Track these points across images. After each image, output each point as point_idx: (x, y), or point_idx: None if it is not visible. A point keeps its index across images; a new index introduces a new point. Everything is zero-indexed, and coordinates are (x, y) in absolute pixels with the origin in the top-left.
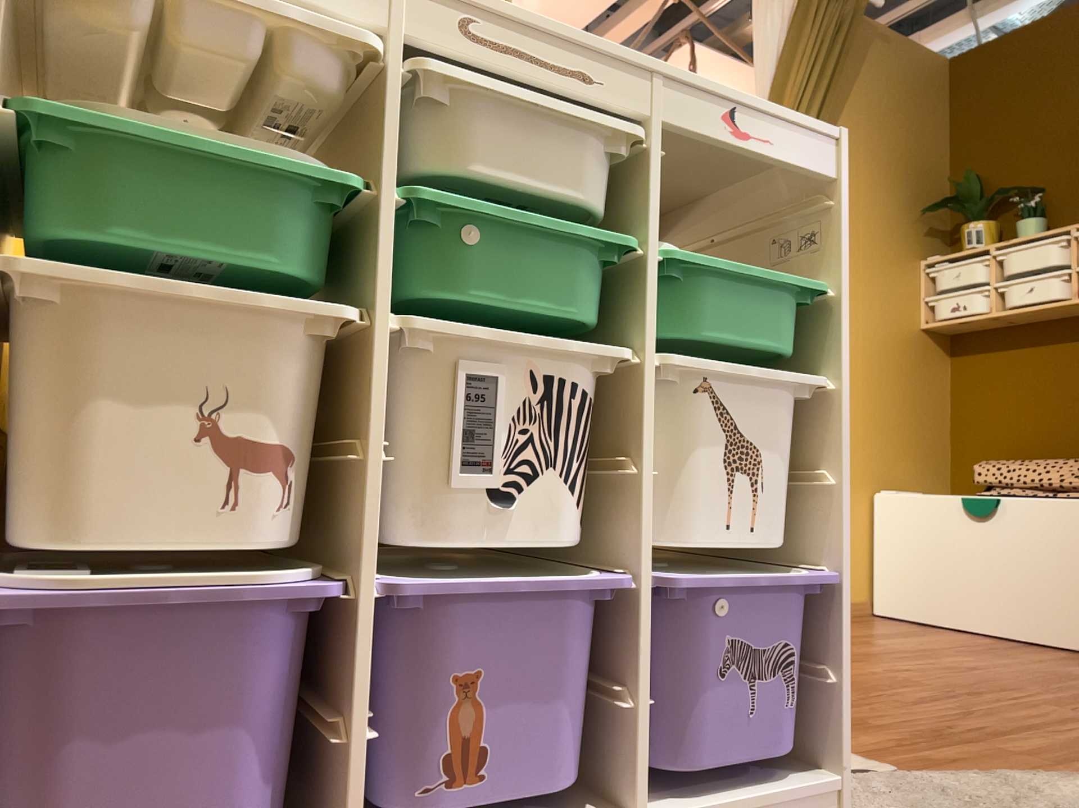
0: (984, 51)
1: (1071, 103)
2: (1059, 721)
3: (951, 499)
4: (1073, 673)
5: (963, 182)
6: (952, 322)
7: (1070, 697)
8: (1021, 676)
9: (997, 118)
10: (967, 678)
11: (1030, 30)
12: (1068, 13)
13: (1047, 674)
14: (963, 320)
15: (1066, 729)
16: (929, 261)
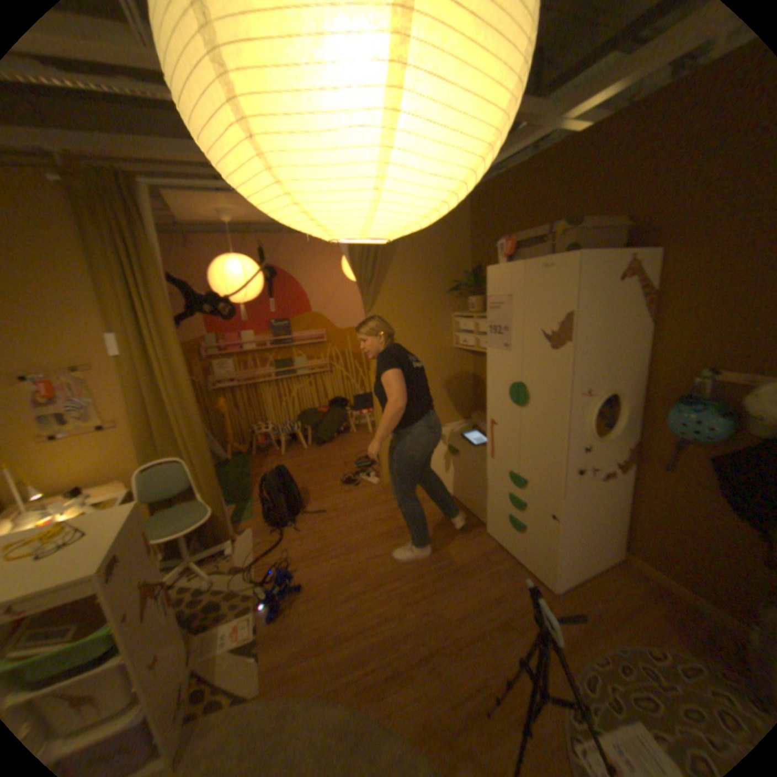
0: (486, 184)
1: (519, 228)
2: (381, 630)
3: (446, 447)
4: (449, 557)
5: (479, 264)
6: (465, 348)
7: (416, 594)
8: (421, 565)
9: (491, 229)
10: (391, 573)
11: (504, 174)
12: (520, 166)
13: (435, 561)
14: (469, 349)
15: (374, 641)
16: (458, 315)
